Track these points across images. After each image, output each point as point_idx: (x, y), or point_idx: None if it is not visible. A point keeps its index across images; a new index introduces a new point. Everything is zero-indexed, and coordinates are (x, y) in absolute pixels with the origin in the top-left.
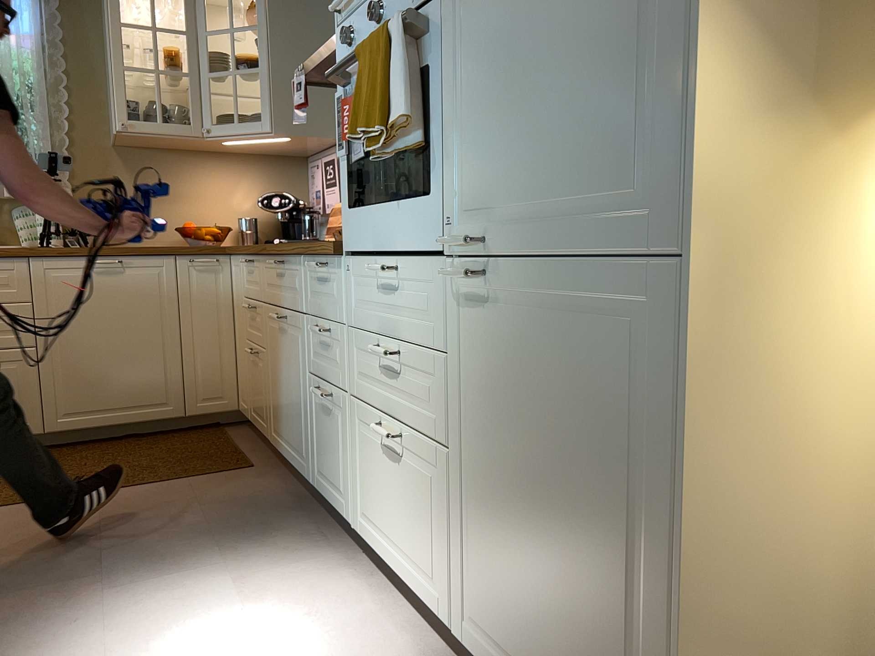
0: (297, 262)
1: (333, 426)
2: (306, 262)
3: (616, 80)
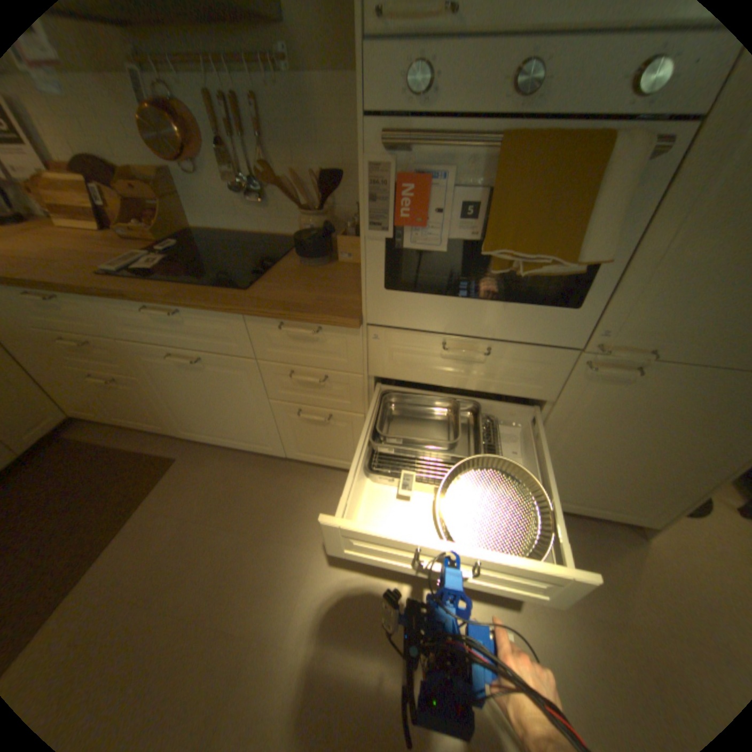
0: (225, 316)
1: (331, 429)
2: (256, 320)
3: None
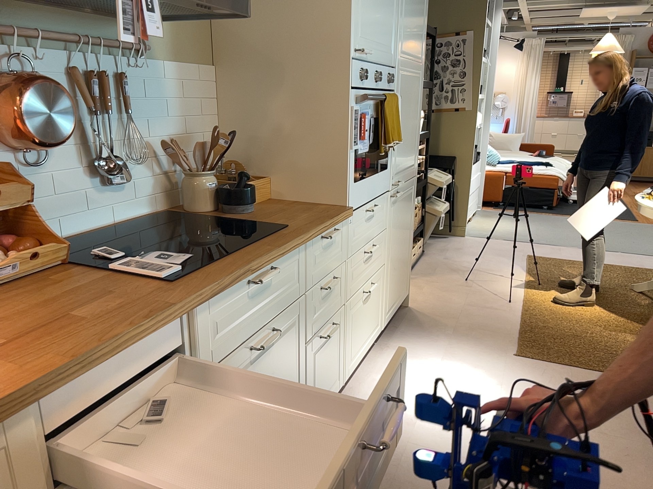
0: (297, 251)
1: (331, 343)
2: (312, 242)
3: (412, 140)
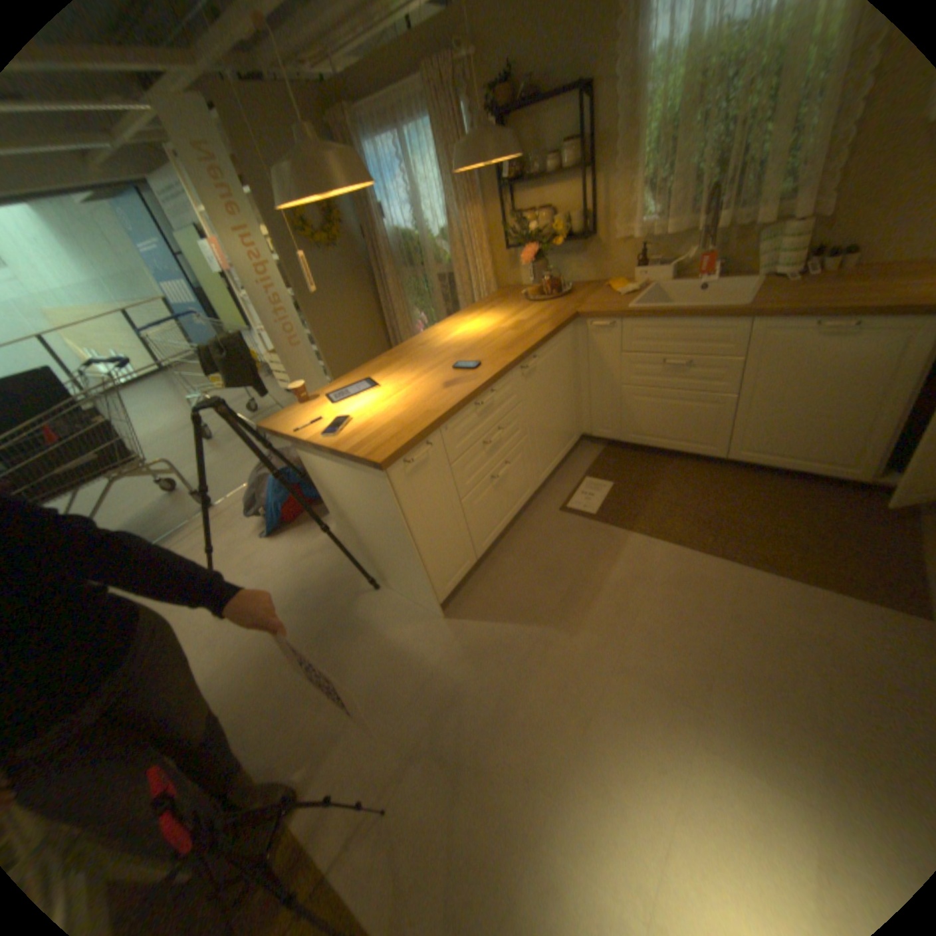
0: None
1: None
2: None
3: None
